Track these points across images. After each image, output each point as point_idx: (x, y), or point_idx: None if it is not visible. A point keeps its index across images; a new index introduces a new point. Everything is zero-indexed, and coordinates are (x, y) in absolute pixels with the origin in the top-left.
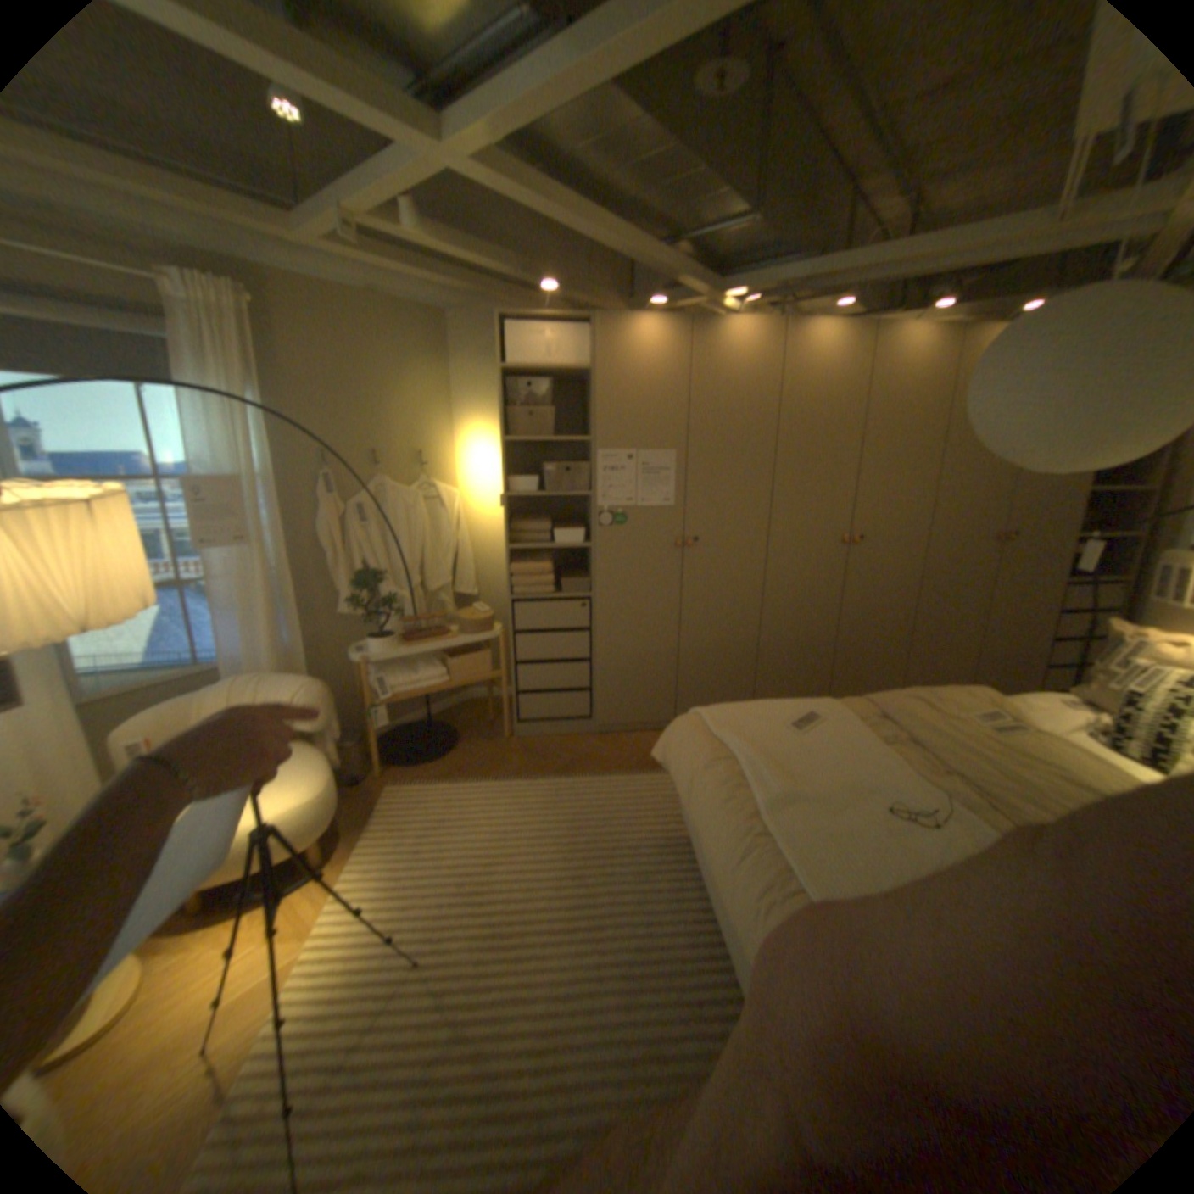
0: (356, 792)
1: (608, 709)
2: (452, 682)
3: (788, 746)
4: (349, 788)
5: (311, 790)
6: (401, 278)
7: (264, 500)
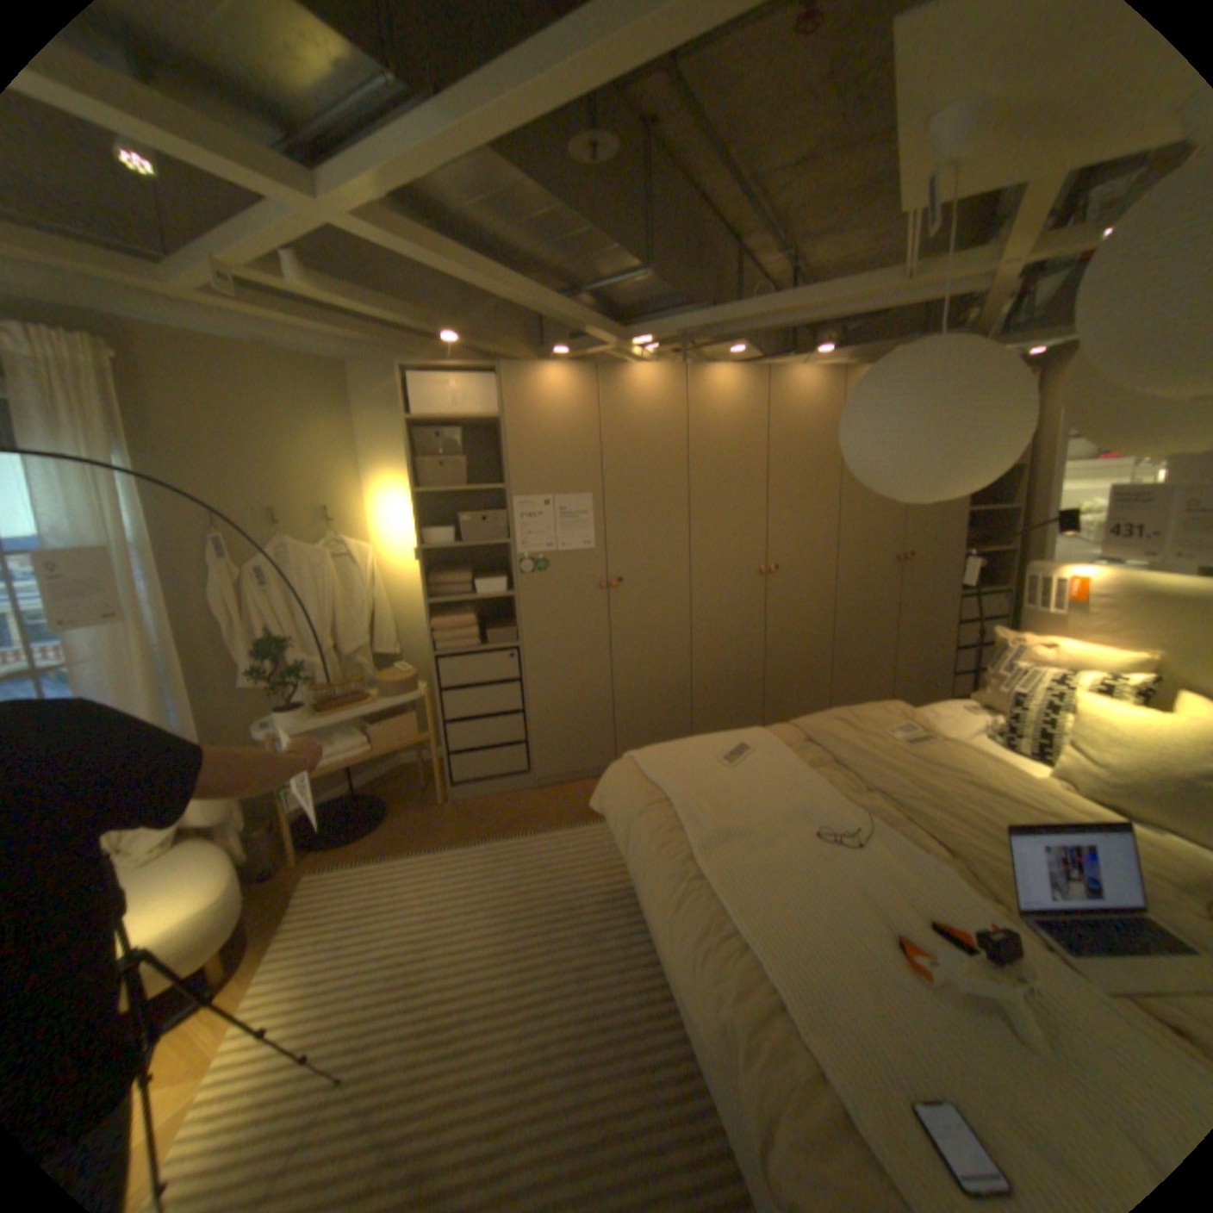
0: (265, 890)
1: (545, 762)
2: (372, 752)
3: (718, 782)
4: (256, 886)
5: (204, 896)
6: (291, 332)
7: (138, 572)
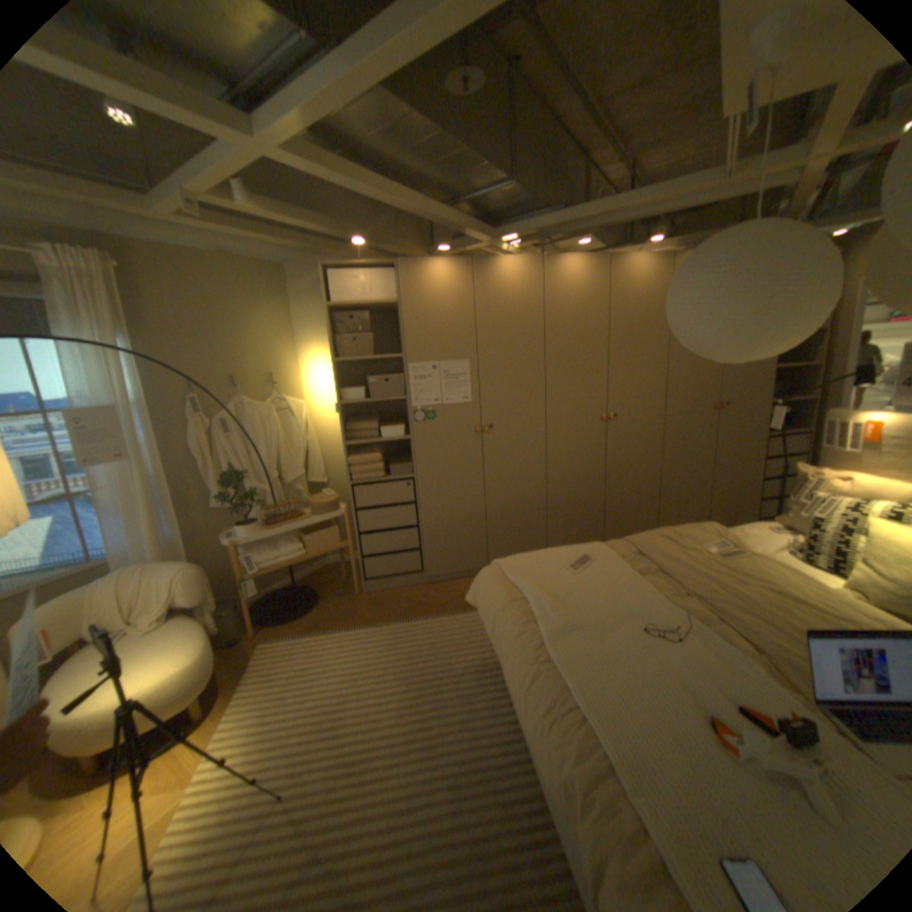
0: (232, 654)
1: (434, 564)
2: (307, 555)
3: (565, 585)
4: (226, 650)
5: (186, 659)
6: (243, 242)
7: (138, 424)
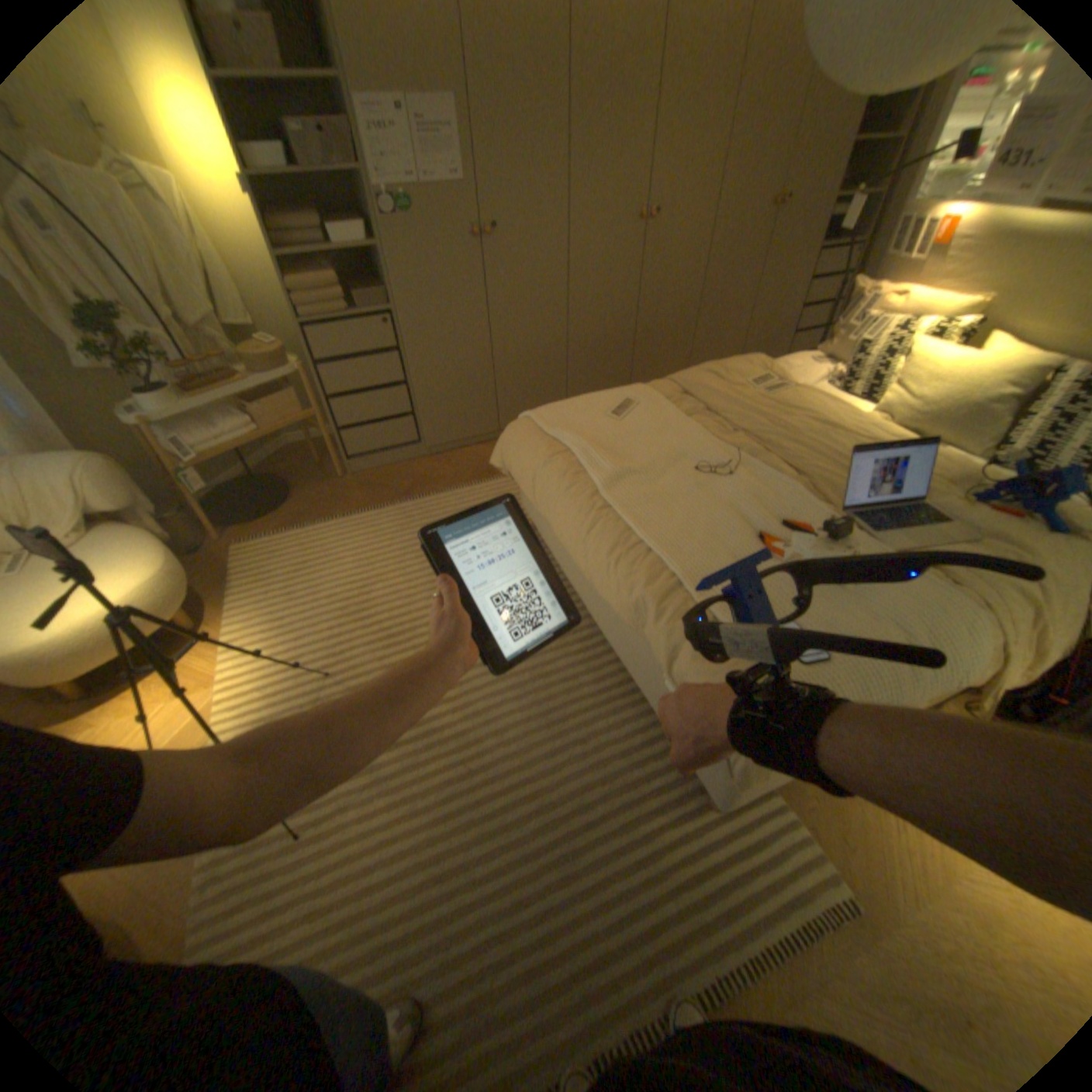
0: (196, 560)
1: (432, 431)
2: (258, 431)
3: (607, 433)
4: (186, 557)
5: (145, 567)
6: None
7: None
